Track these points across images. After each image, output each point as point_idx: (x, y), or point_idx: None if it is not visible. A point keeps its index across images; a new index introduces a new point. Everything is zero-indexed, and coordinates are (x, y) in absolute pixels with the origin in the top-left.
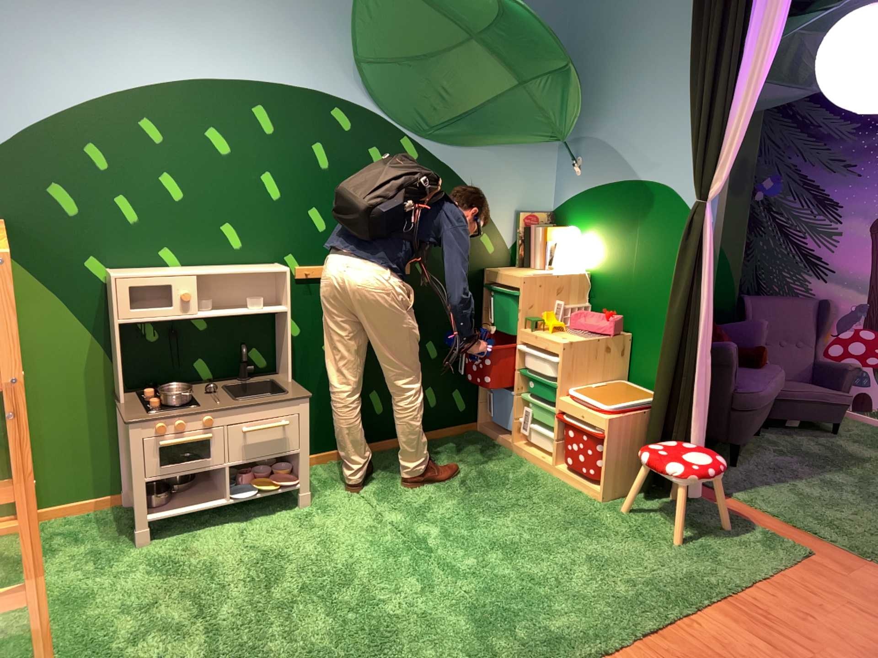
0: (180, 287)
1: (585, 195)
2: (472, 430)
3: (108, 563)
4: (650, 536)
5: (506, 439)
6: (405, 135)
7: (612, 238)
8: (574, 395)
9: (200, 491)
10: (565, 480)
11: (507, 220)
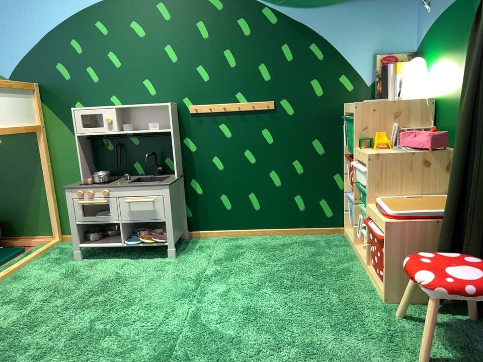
0: (102, 114)
1: (434, 24)
2: (339, 234)
3: (48, 267)
4: (402, 354)
5: (353, 243)
6: (264, 3)
7: (451, 56)
8: (381, 203)
9: (115, 239)
10: (372, 282)
11: (367, 62)
